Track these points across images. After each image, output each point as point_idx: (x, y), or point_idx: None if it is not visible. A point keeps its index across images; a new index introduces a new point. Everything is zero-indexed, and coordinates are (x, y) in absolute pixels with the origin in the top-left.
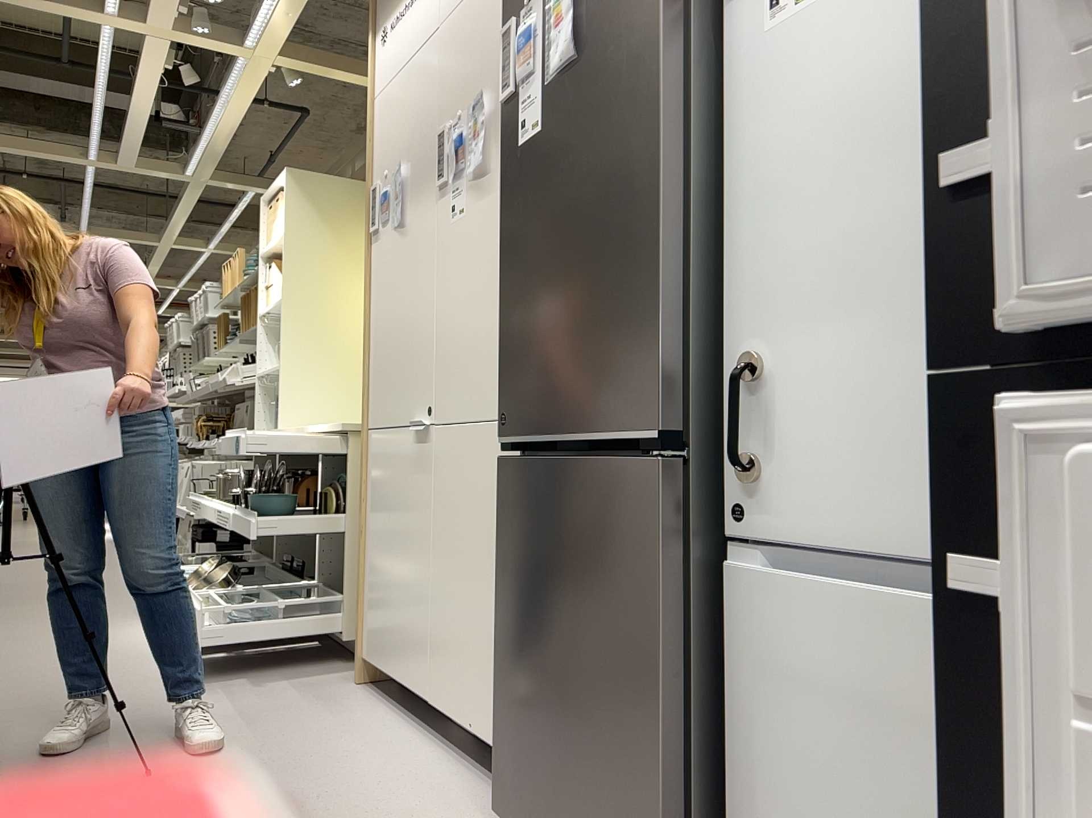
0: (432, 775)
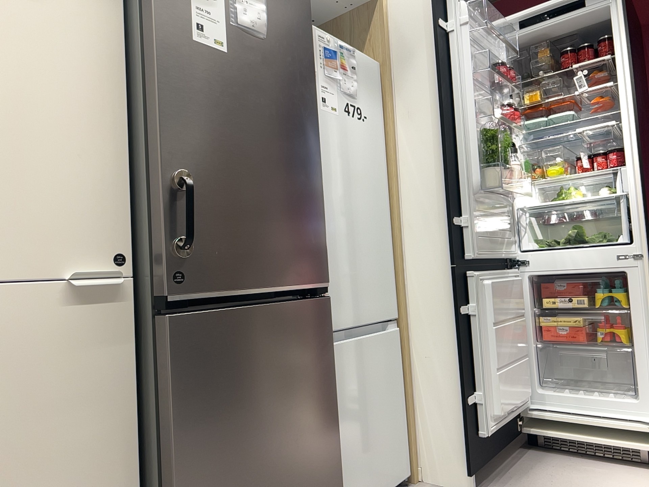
0: None
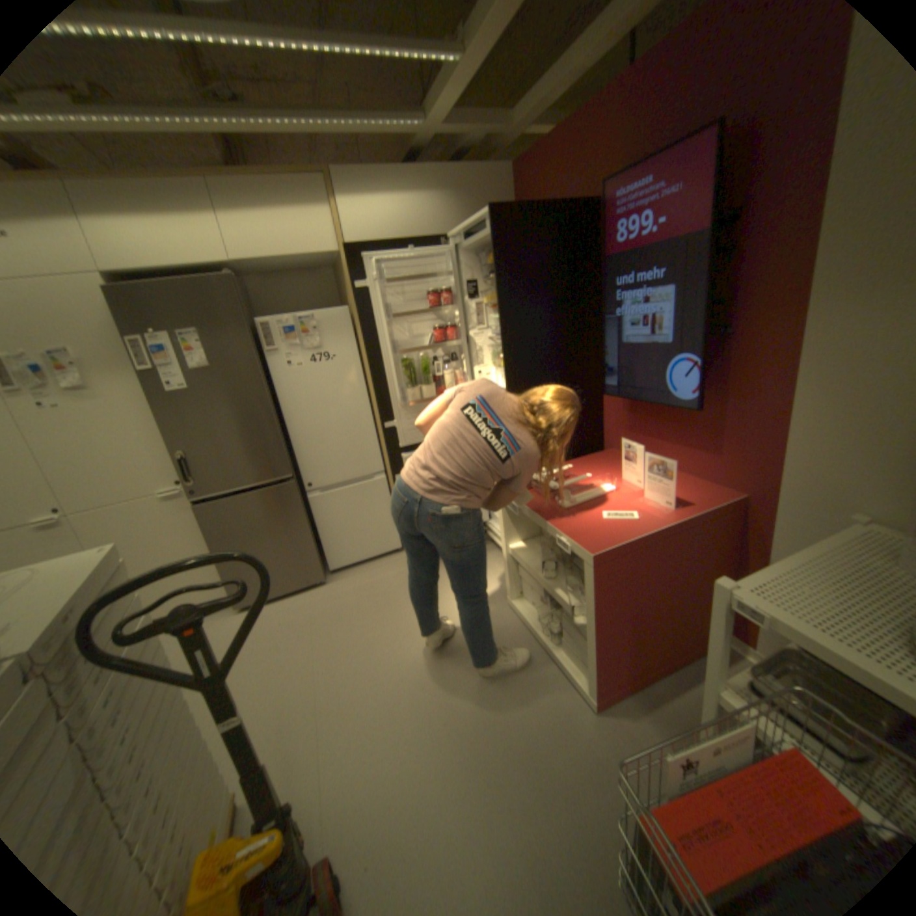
0: None
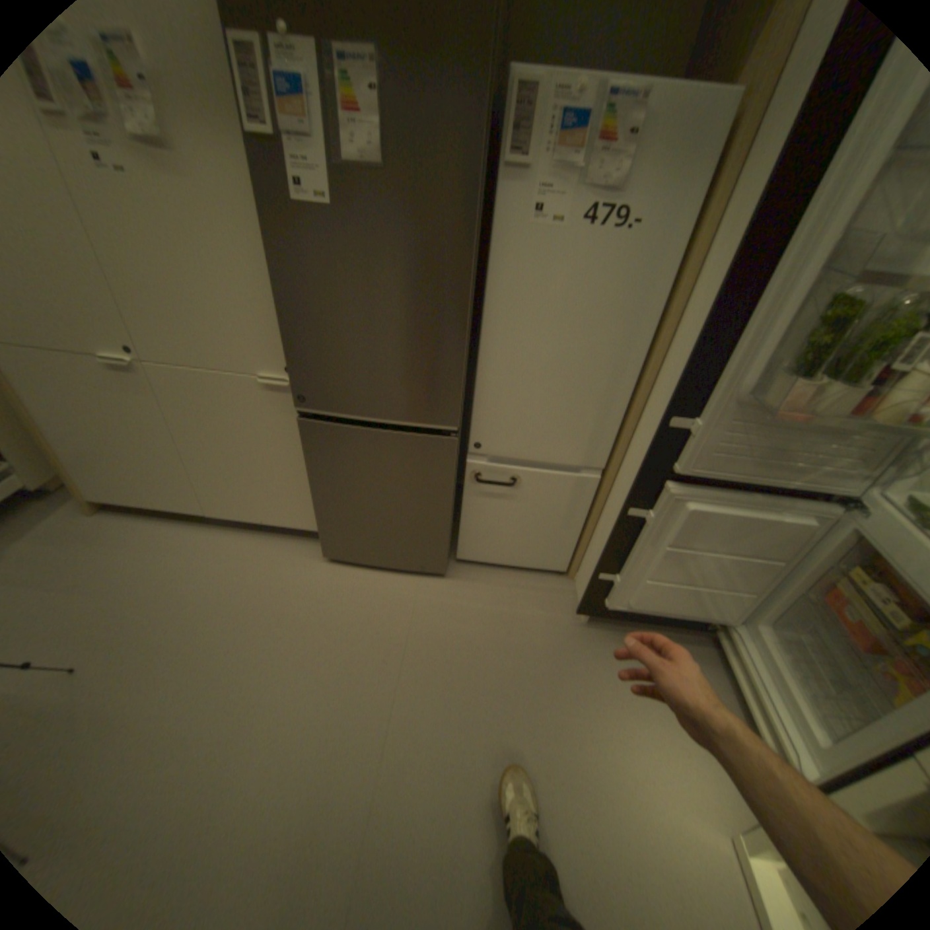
0: (252, 551)
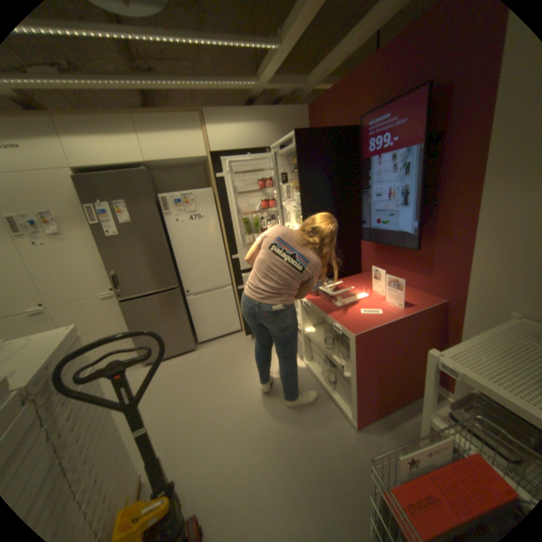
0: None
